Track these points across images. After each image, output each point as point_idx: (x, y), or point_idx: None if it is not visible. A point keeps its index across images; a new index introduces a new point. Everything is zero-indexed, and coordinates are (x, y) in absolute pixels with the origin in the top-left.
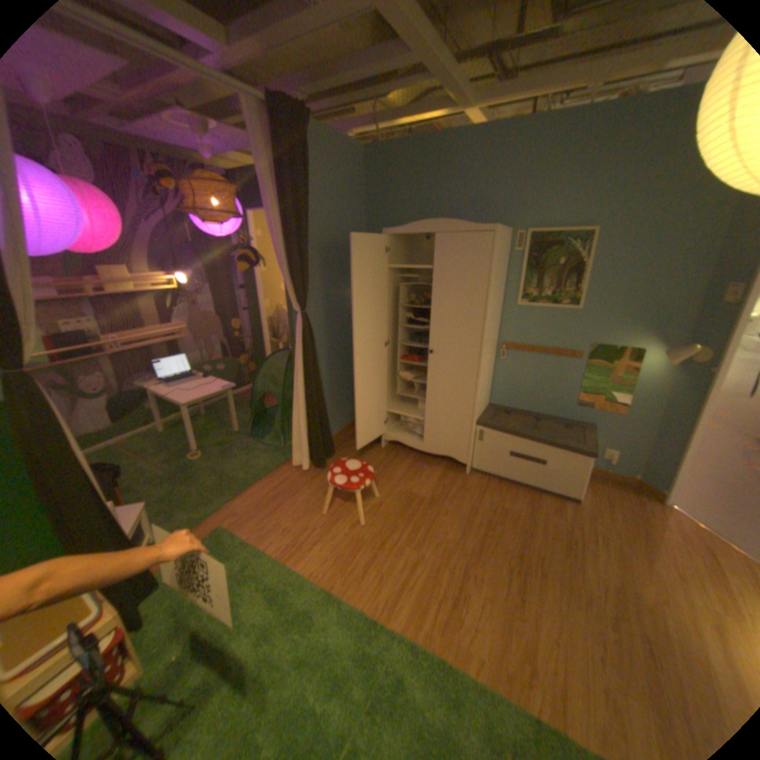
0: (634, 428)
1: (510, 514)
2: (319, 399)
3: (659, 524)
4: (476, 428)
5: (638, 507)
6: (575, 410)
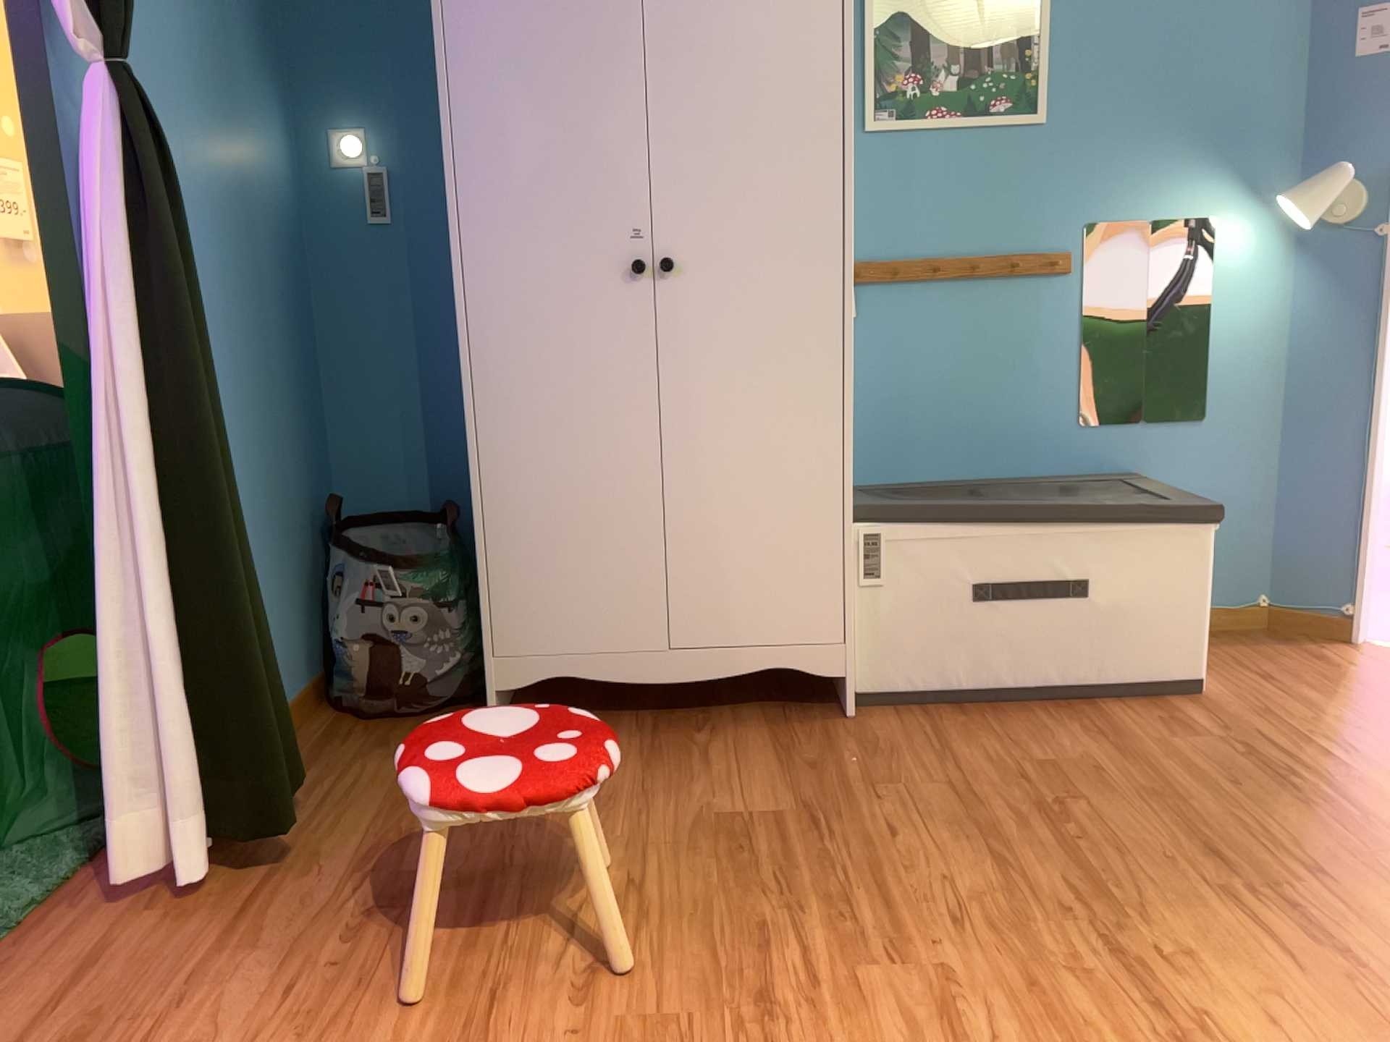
0: (1228, 456)
1: (1059, 771)
2: (224, 501)
3: (1387, 682)
4: (852, 530)
5: (1314, 666)
6: (1075, 442)
